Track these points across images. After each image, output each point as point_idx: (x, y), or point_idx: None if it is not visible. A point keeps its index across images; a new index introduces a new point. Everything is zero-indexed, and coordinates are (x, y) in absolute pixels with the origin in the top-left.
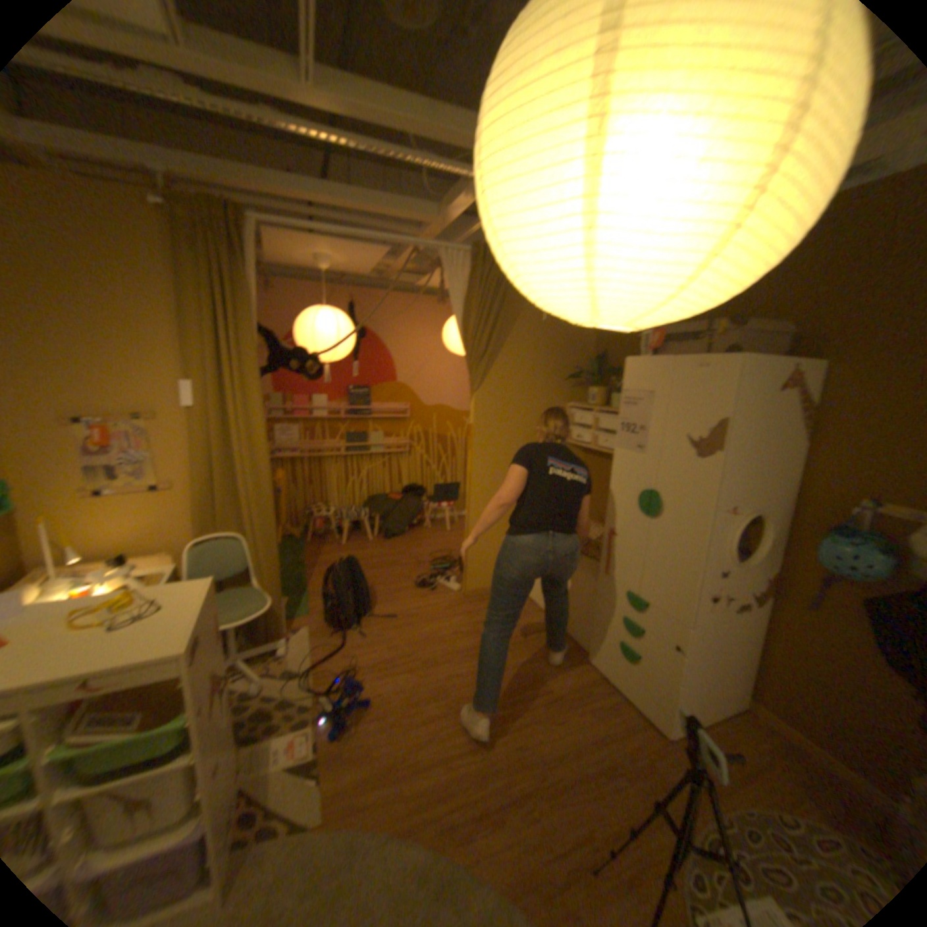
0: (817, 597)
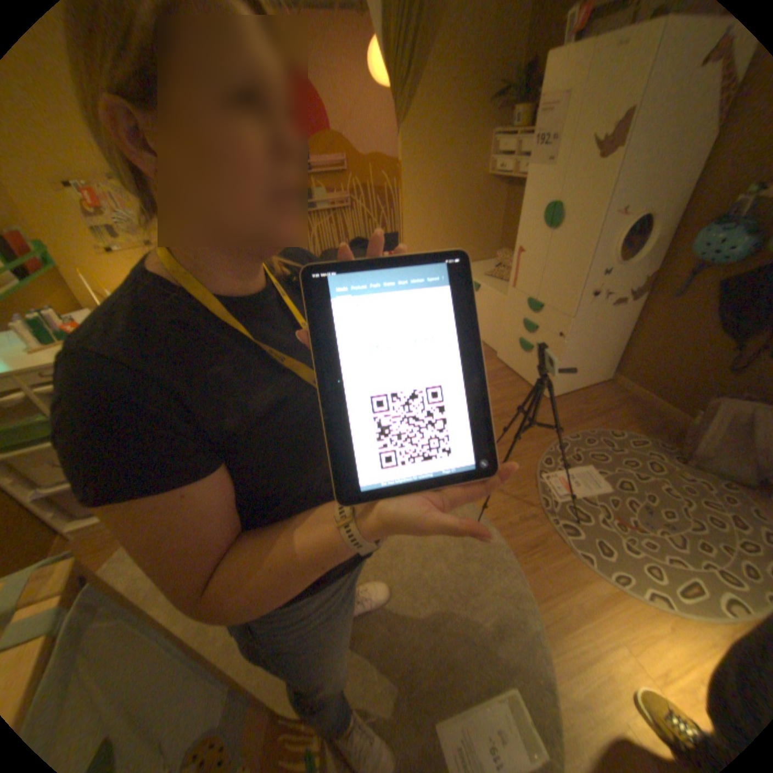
0: (682, 286)
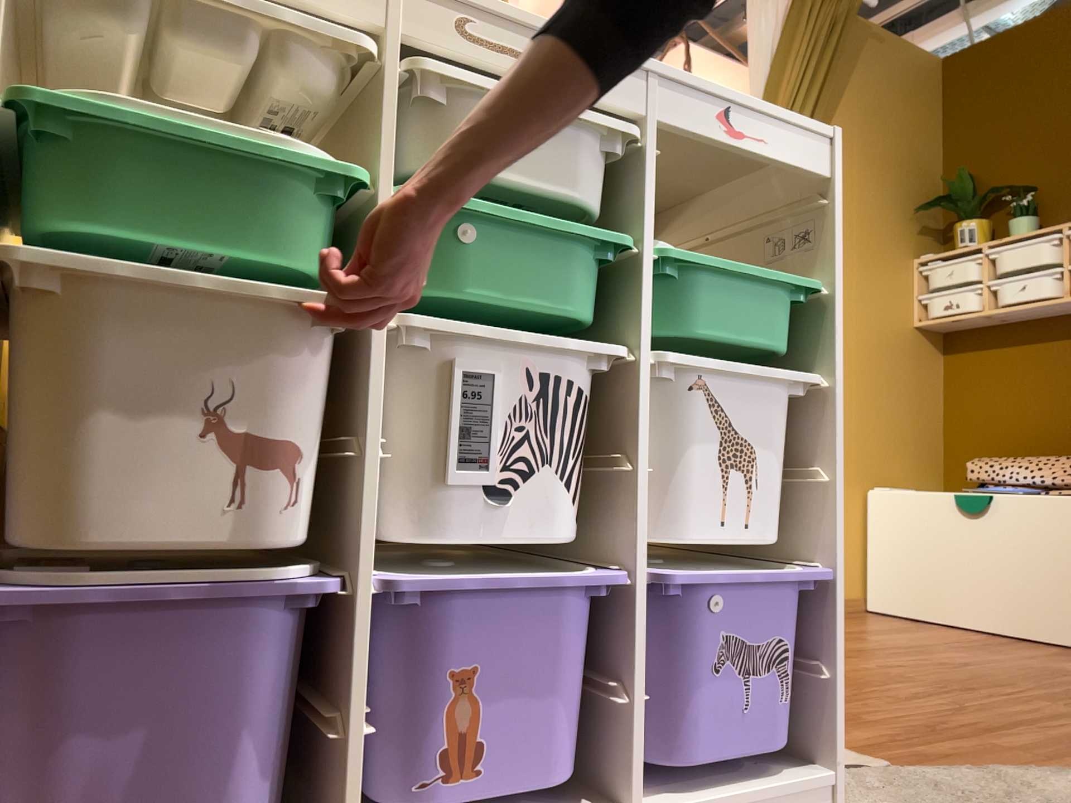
0: None
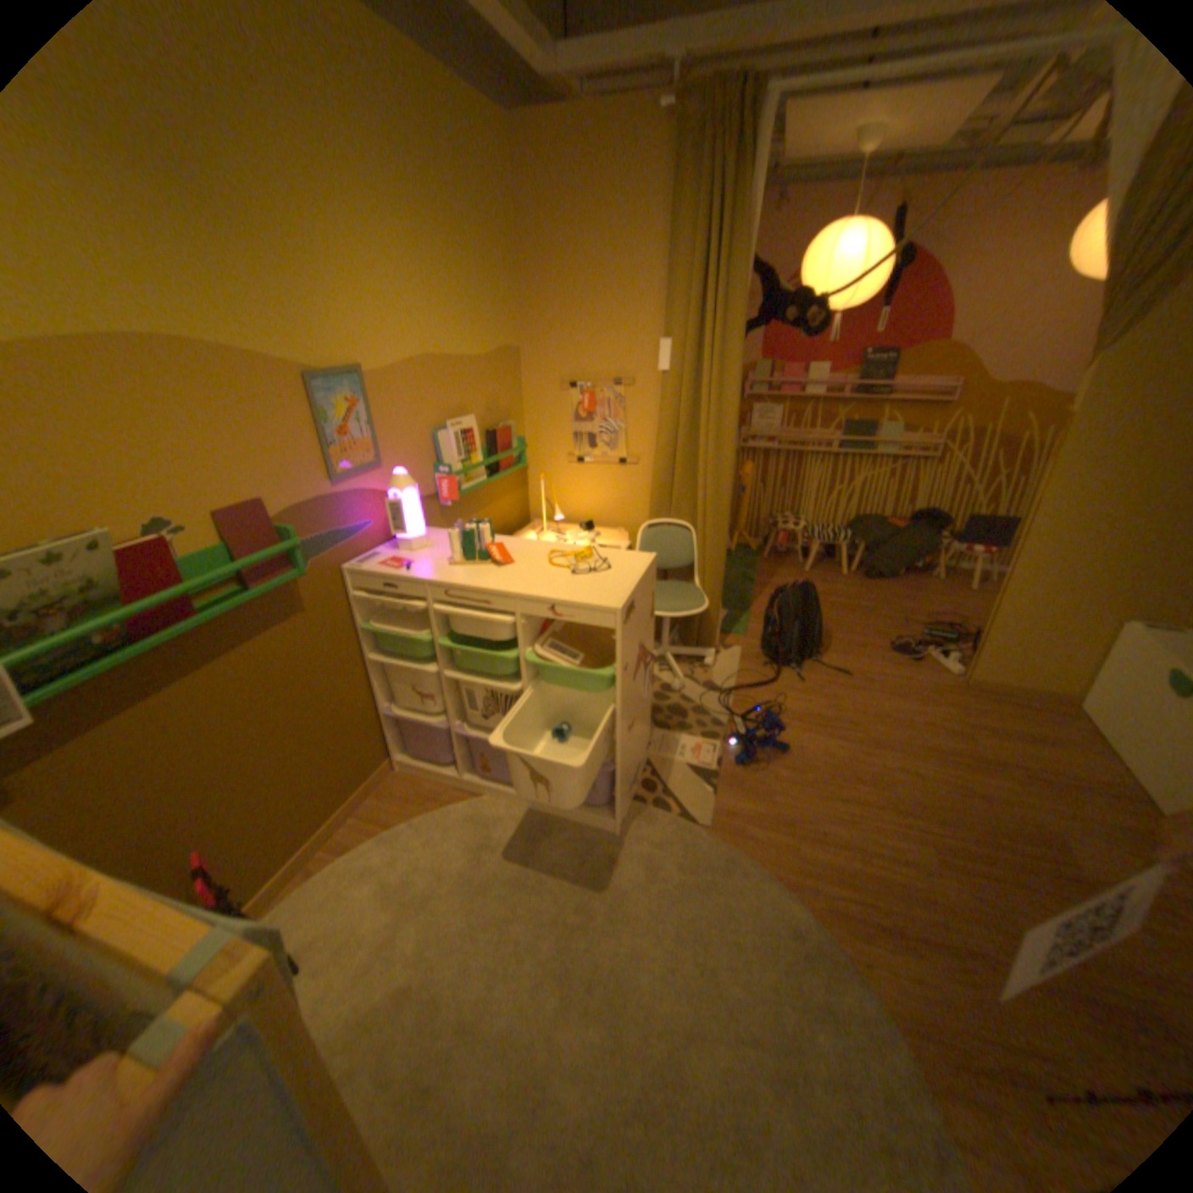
0: None
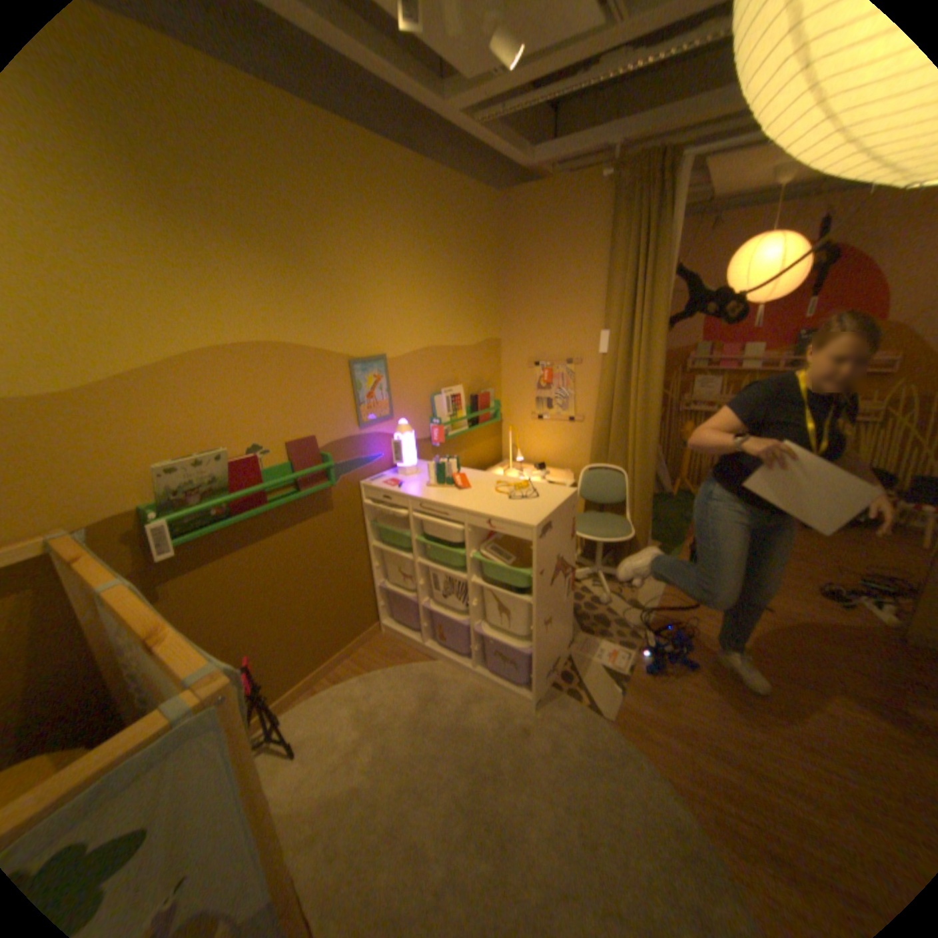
0: None
